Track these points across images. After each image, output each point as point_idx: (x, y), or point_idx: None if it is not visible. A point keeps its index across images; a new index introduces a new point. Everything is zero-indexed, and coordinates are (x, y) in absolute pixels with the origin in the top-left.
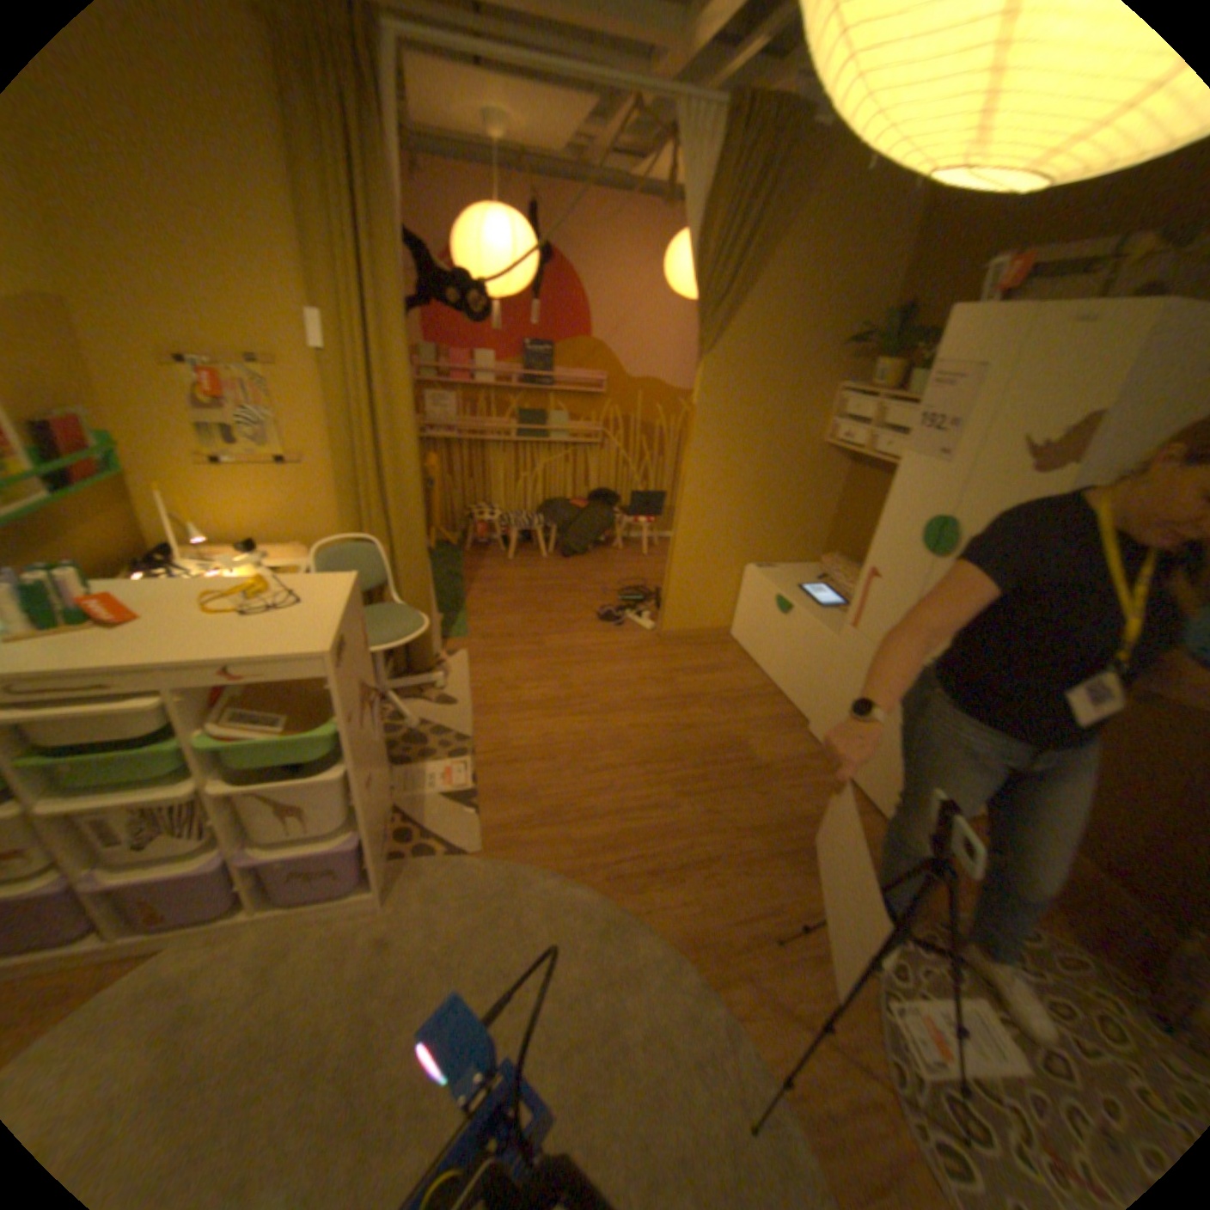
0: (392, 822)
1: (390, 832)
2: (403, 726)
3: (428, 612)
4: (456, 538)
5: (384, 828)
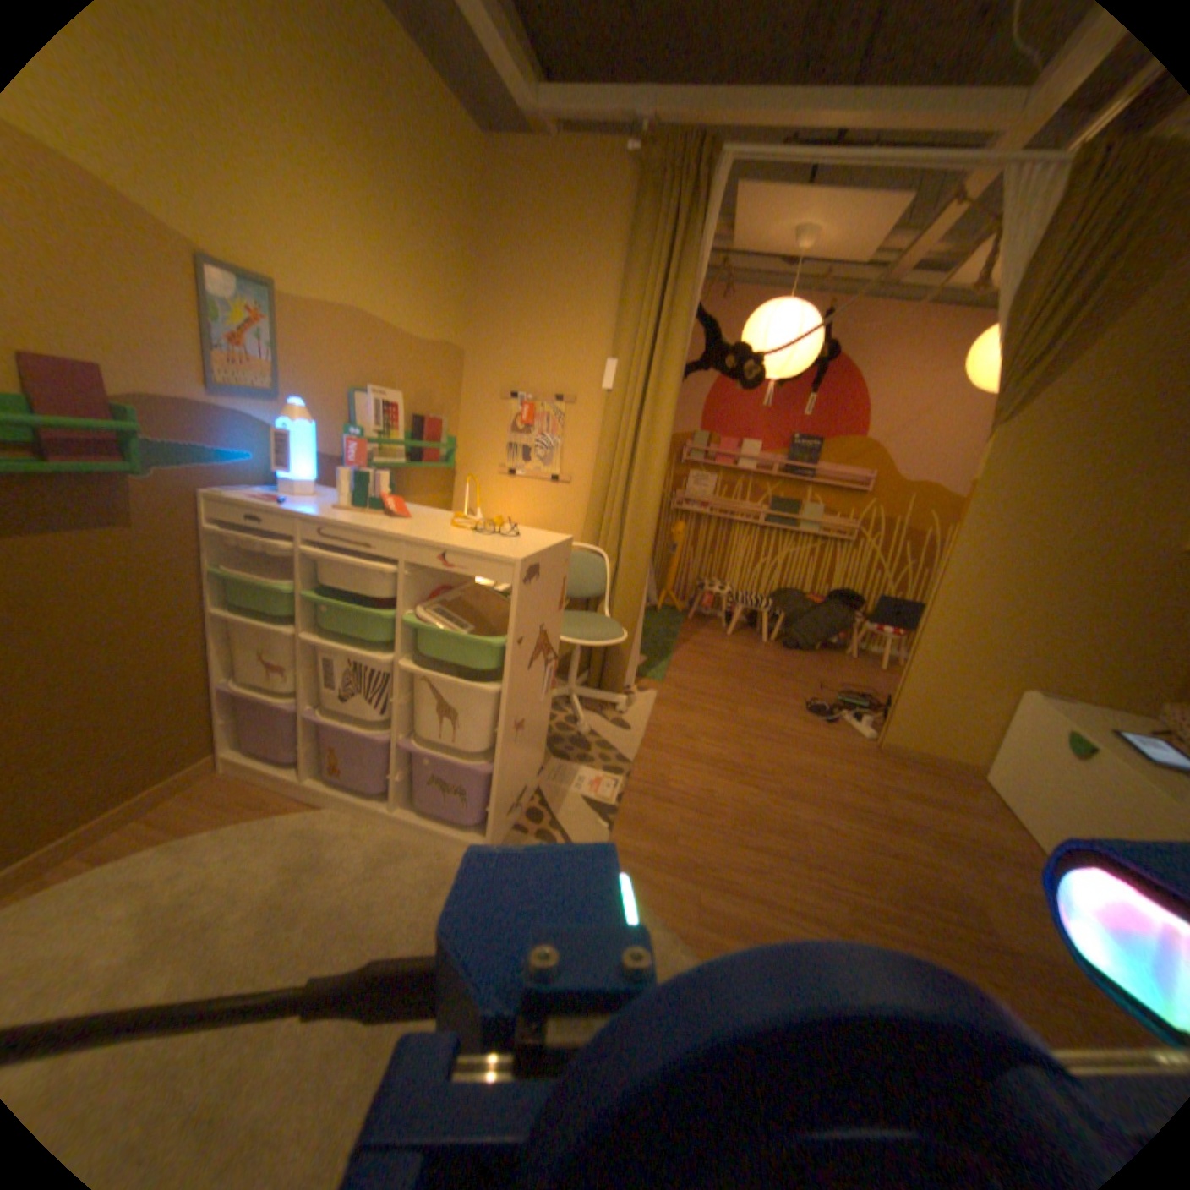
0: (530, 801)
1: (525, 808)
2: (573, 728)
3: (630, 636)
4: (680, 606)
5: (520, 797)
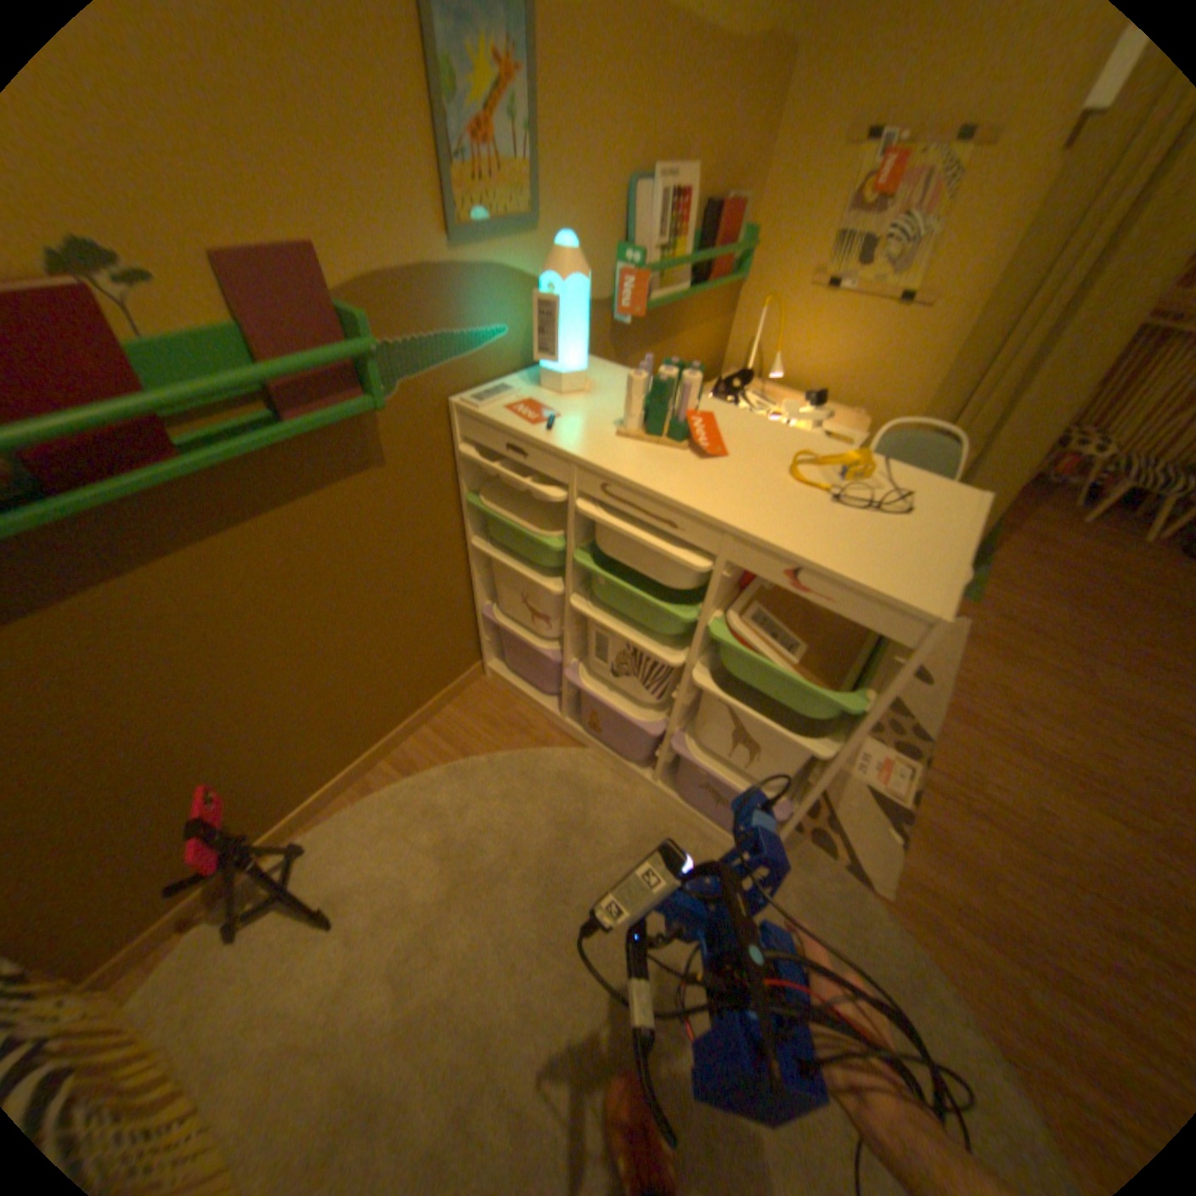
0: None
1: None
2: None
3: None
4: None
5: None
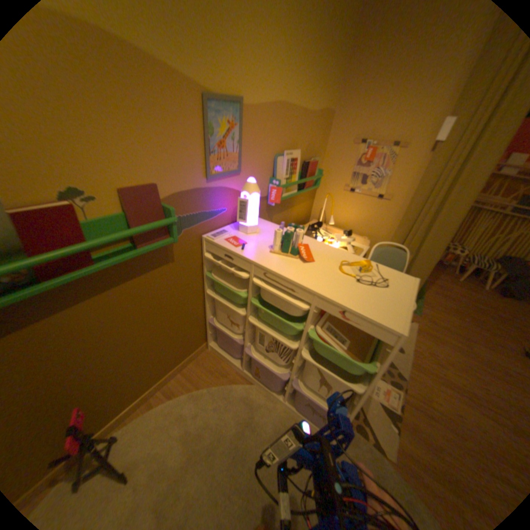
0: None
1: None
2: None
3: None
4: None
5: None
